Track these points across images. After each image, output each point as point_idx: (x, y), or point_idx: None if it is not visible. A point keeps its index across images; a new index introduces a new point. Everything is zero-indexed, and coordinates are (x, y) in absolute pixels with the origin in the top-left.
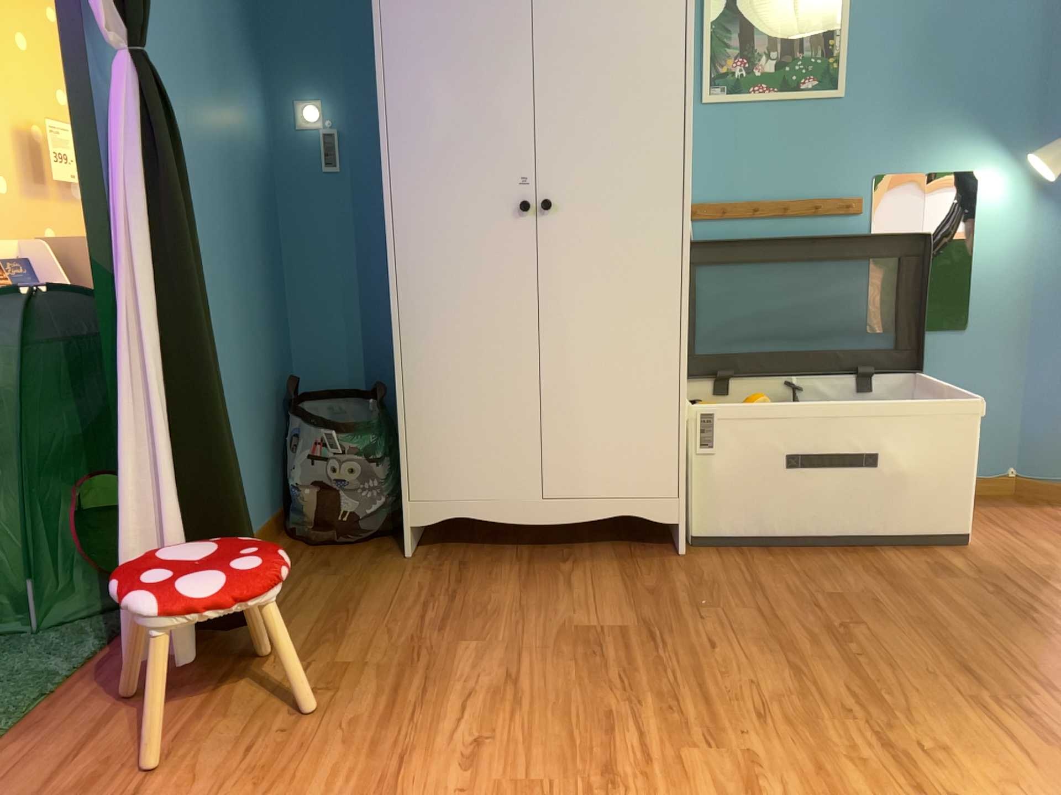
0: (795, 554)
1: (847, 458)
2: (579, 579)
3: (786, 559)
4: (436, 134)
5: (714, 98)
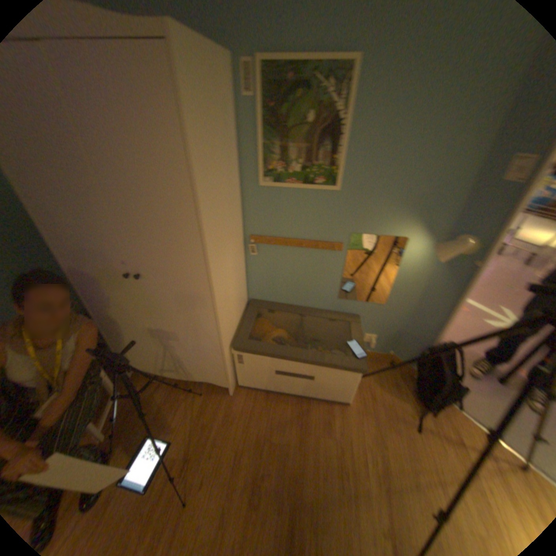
0: (276, 403)
1: (300, 377)
2: (182, 410)
3: (269, 407)
4: (68, 236)
5: (265, 185)
